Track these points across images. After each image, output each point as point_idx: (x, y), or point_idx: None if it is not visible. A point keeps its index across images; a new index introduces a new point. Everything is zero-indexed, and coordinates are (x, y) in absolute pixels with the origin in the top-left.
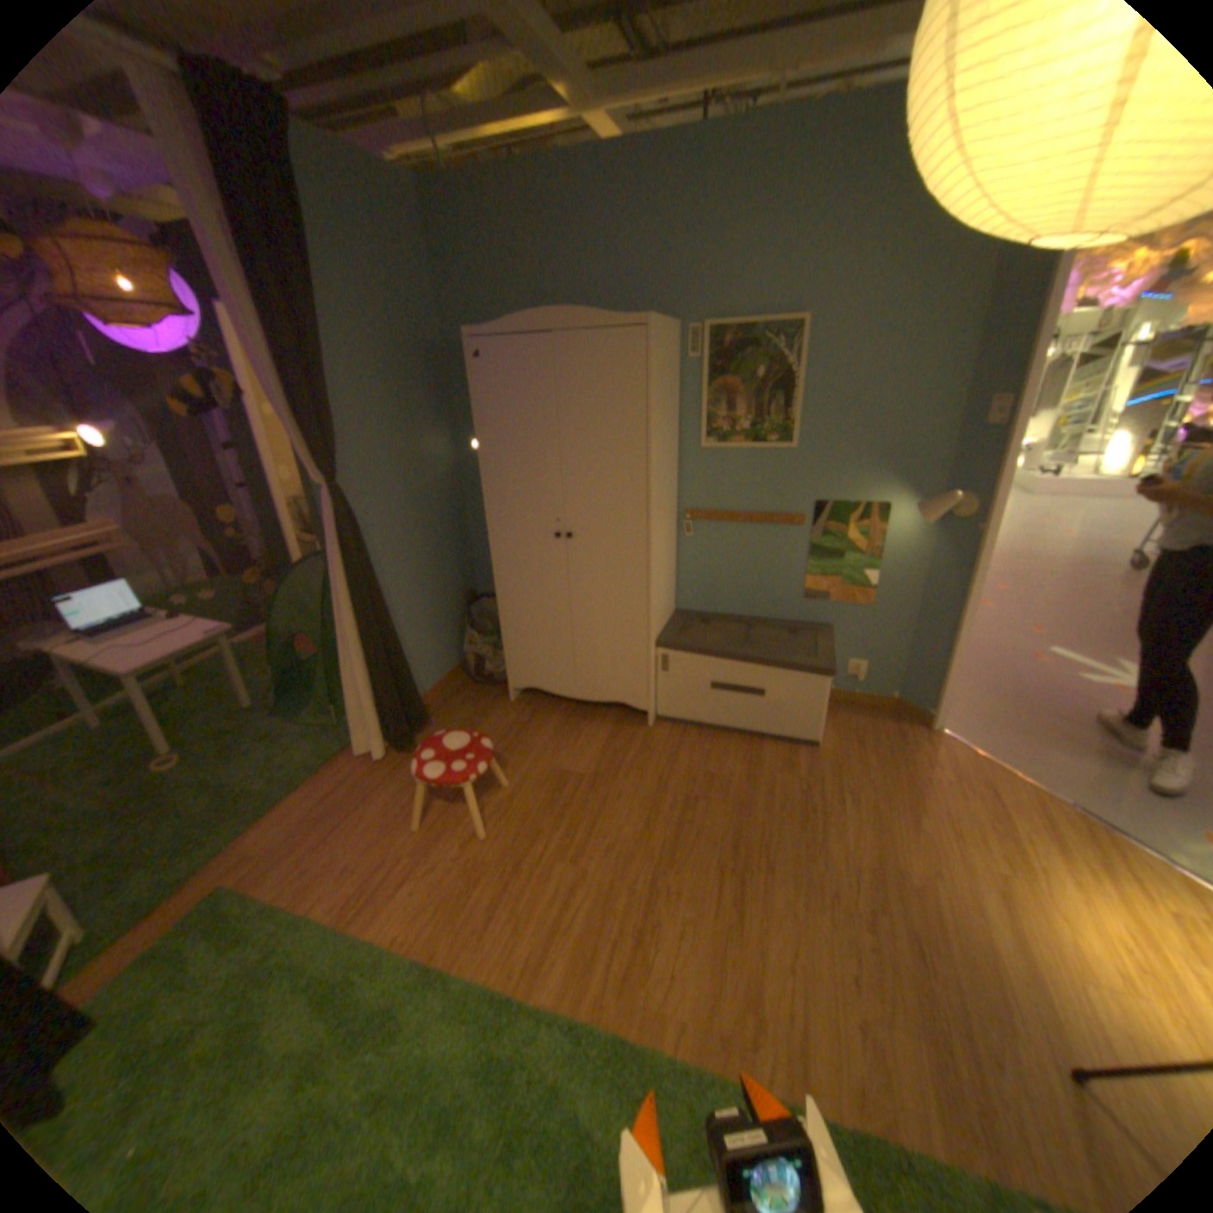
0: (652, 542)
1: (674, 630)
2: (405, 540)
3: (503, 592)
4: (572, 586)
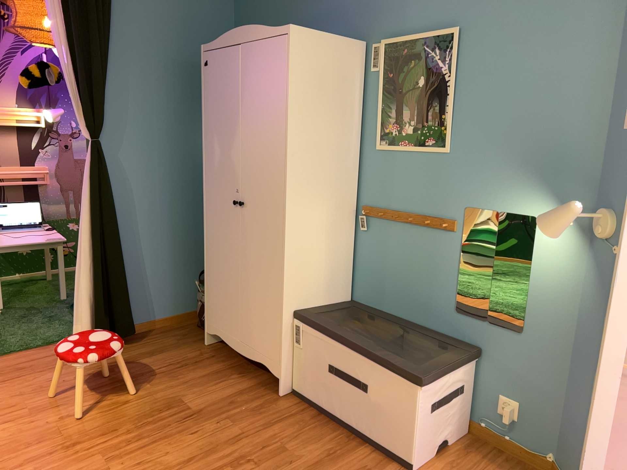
0: (289, 215)
1: (320, 309)
2: (163, 196)
3: (206, 246)
4: (245, 249)
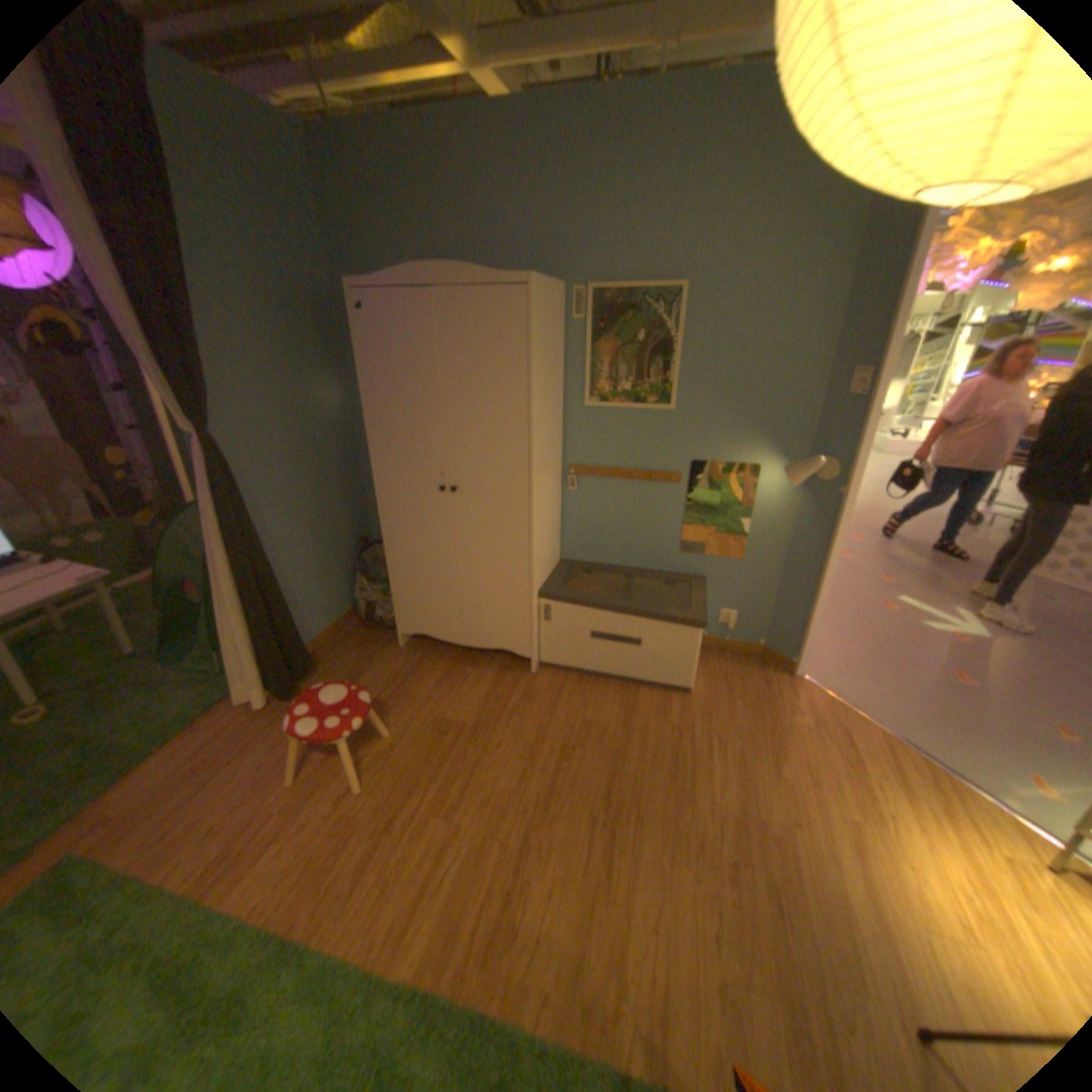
0: (535, 497)
1: (557, 581)
2: (292, 488)
3: (390, 542)
4: (458, 538)
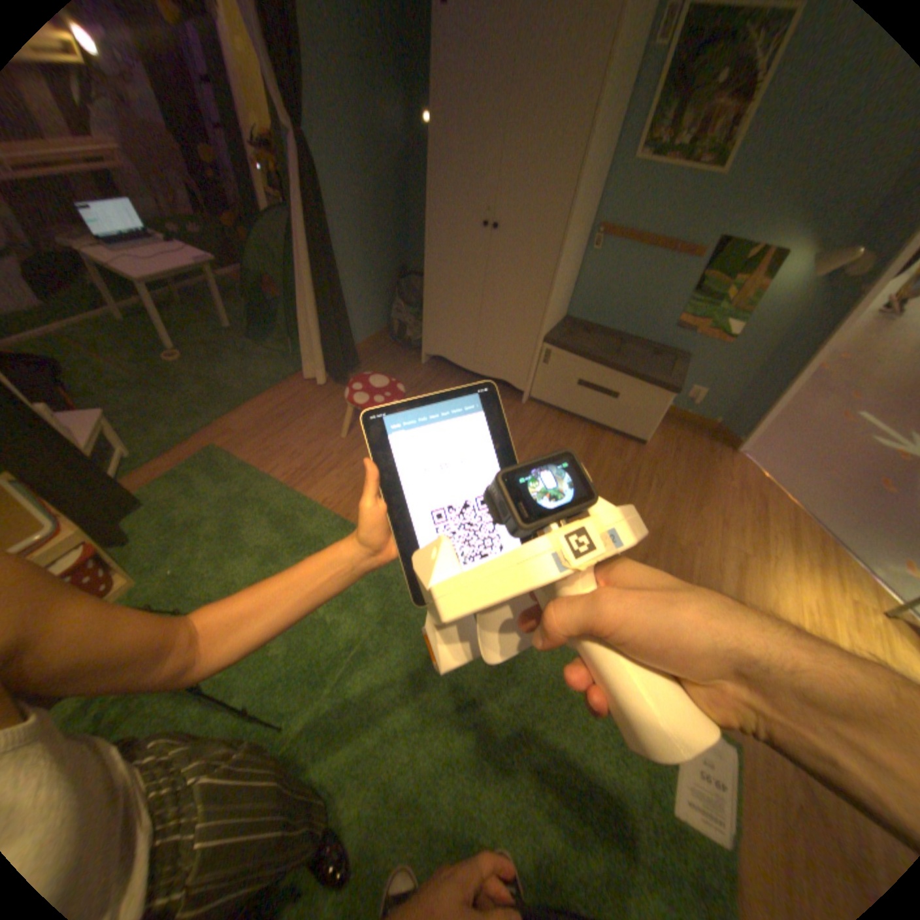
0: (566, 246)
1: (561, 331)
2: (355, 205)
3: (430, 270)
4: (487, 276)
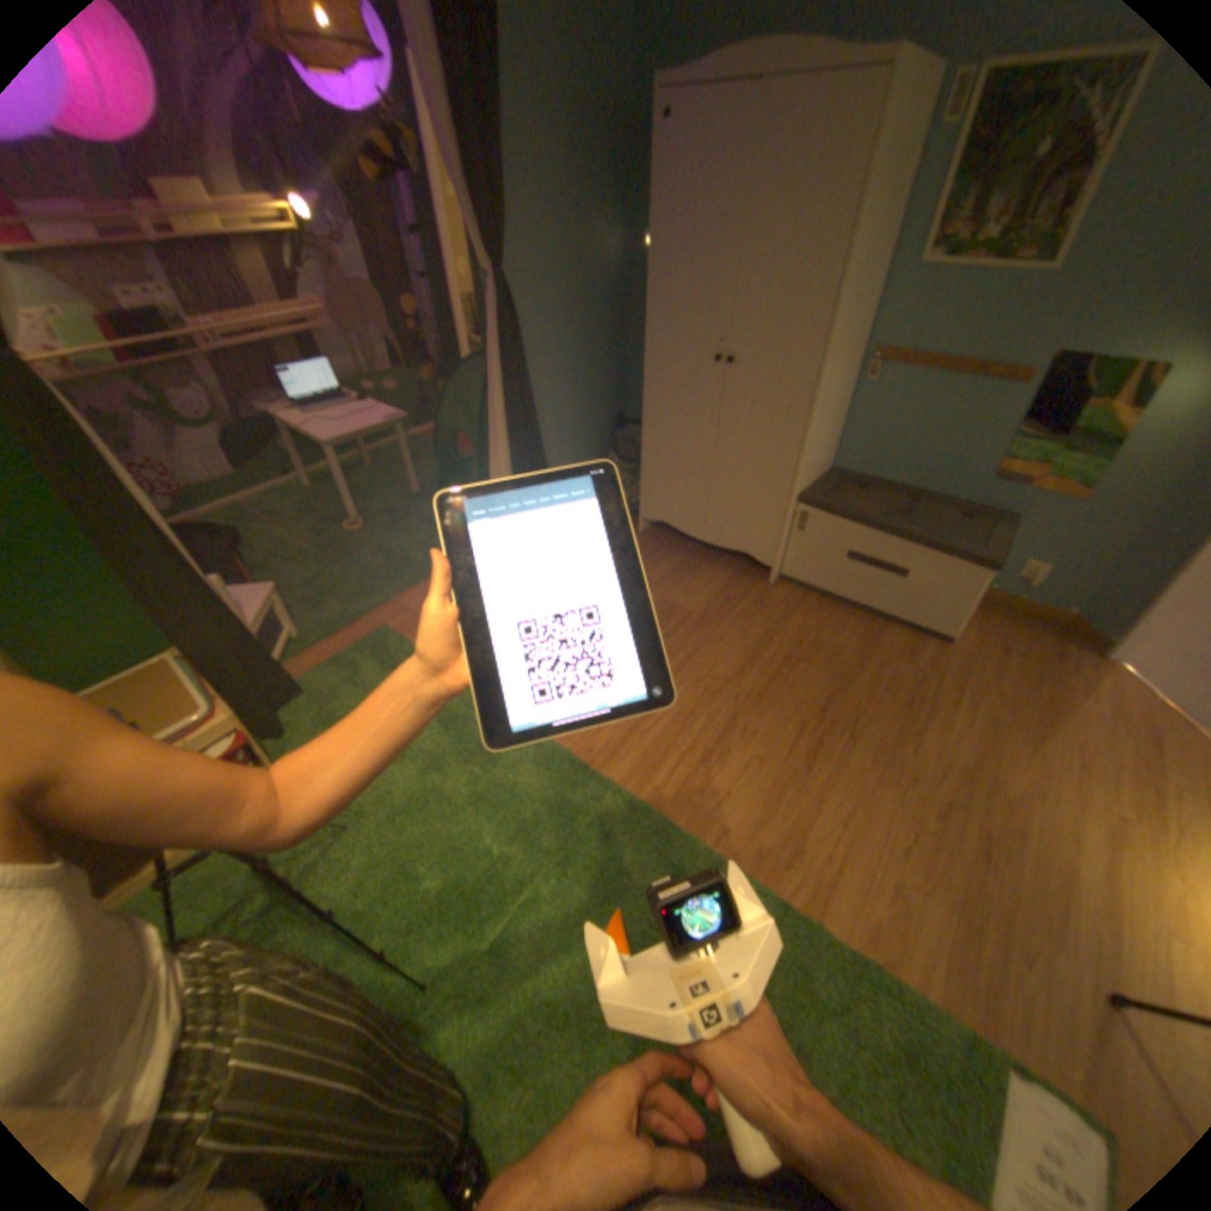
0: (824, 379)
1: (824, 488)
2: (563, 347)
3: (650, 417)
4: (722, 421)
